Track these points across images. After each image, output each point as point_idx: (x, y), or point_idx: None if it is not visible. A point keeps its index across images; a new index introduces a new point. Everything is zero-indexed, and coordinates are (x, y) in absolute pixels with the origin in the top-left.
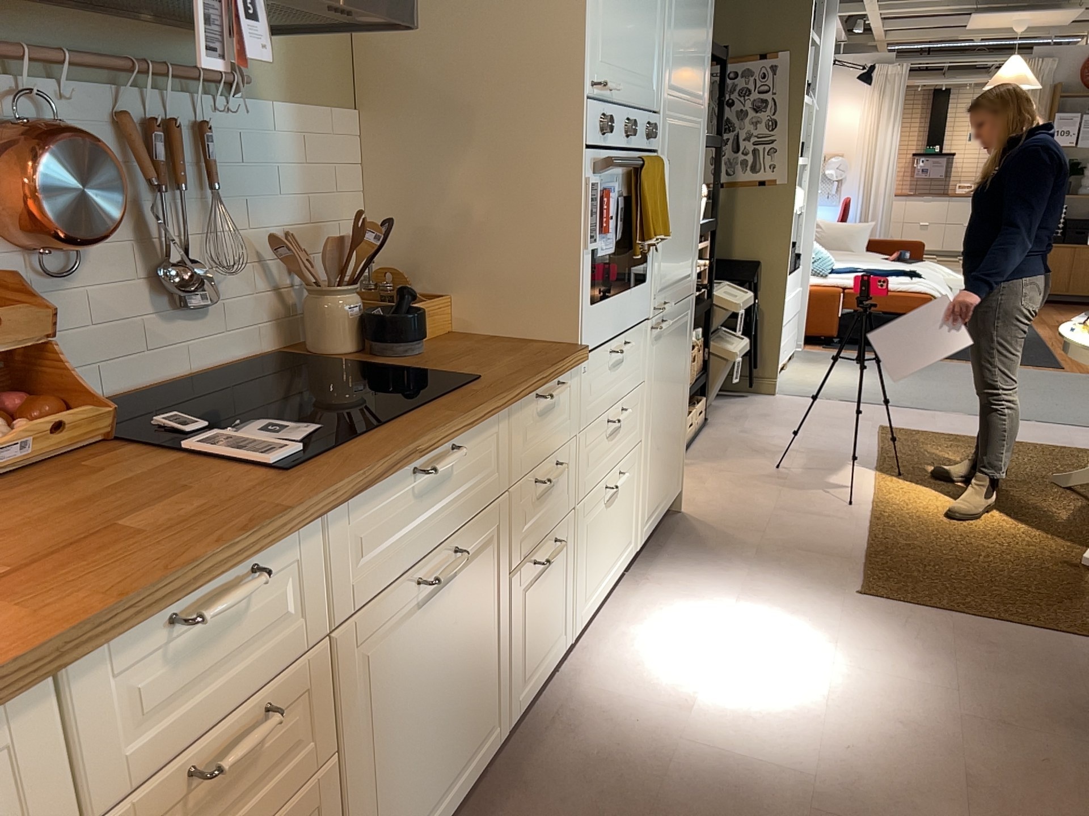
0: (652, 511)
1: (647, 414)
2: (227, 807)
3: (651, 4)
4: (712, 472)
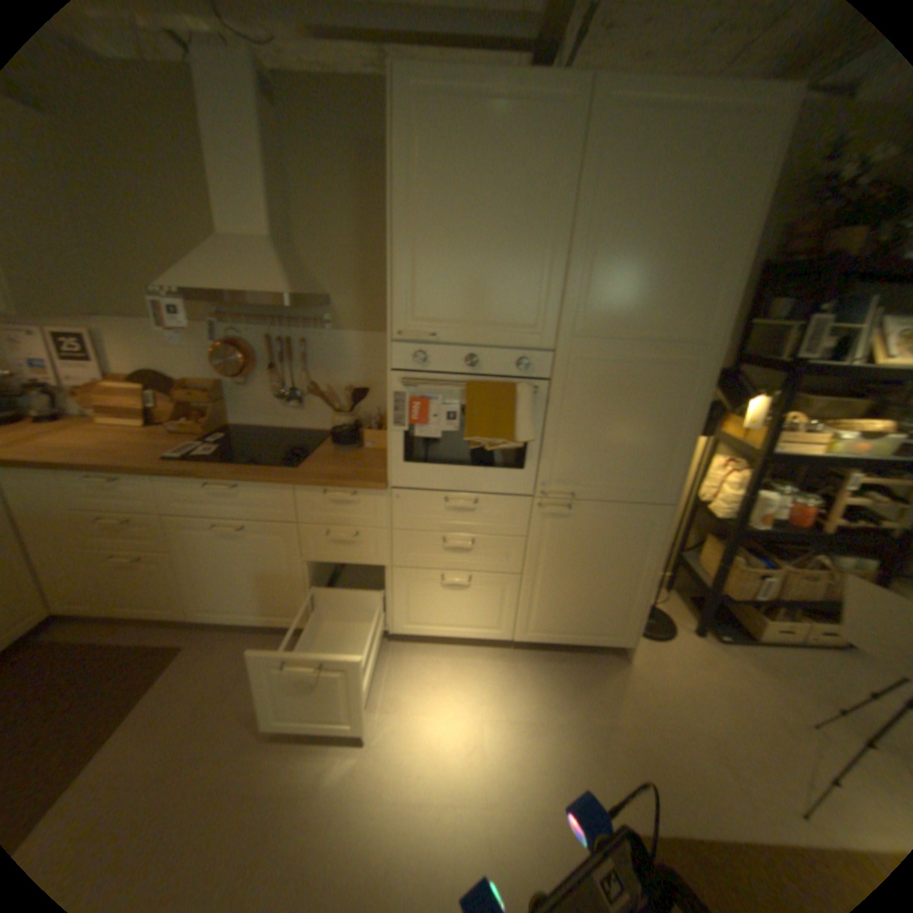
0: (550, 631)
1: (532, 561)
2: (119, 536)
3: (526, 263)
4: (734, 674)
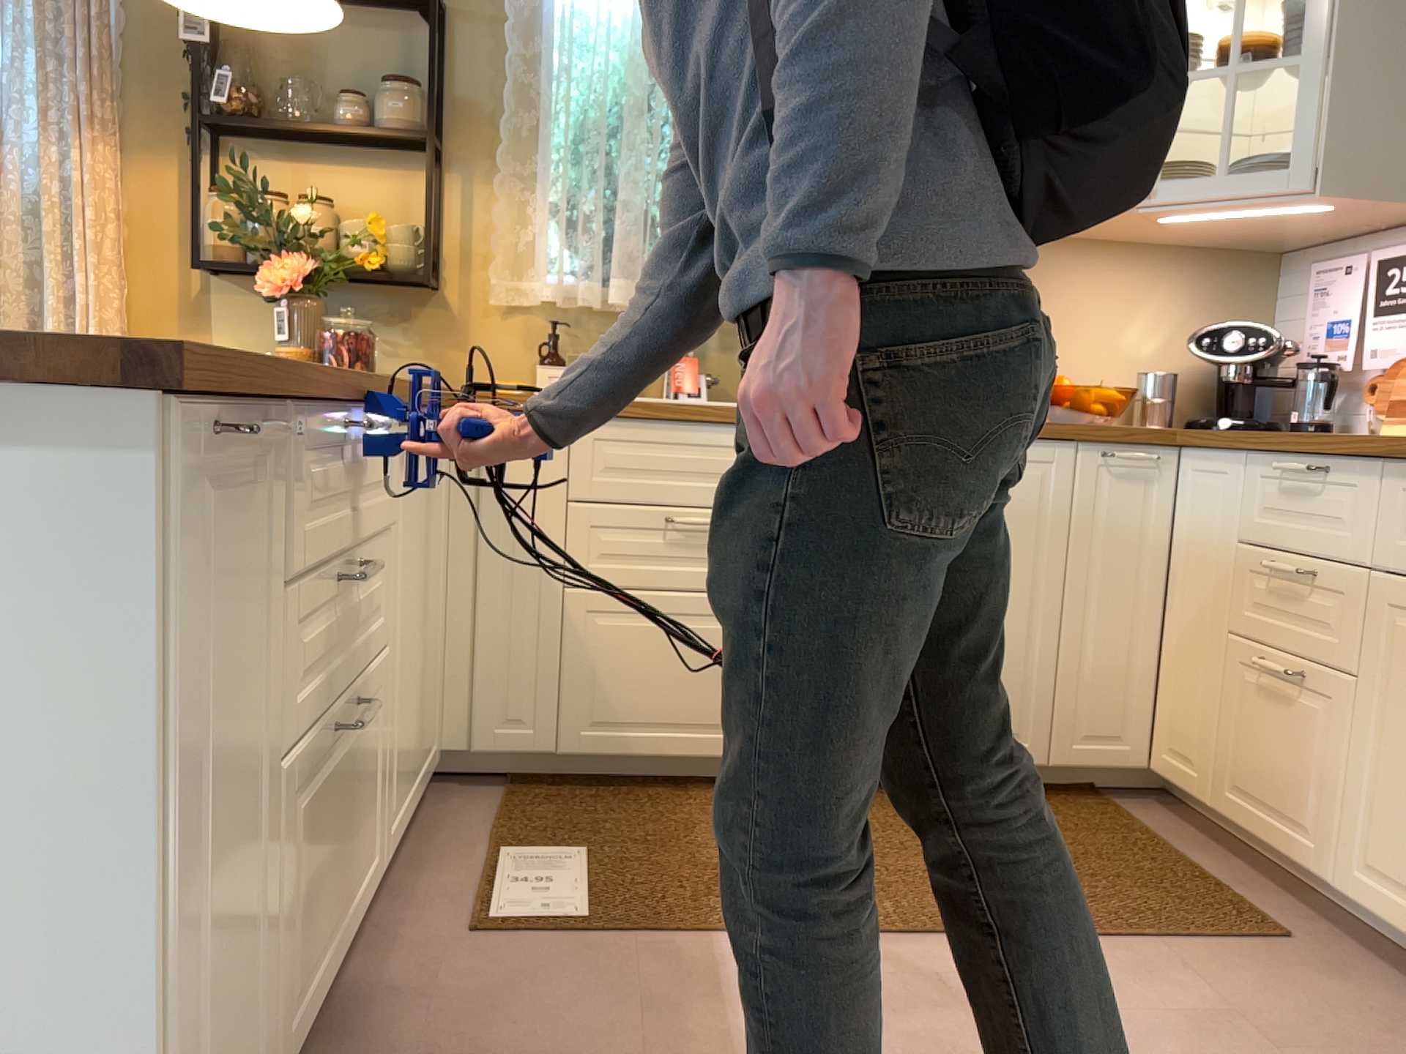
0: None
1: None
2: (1285, 613)
3: None
4: None
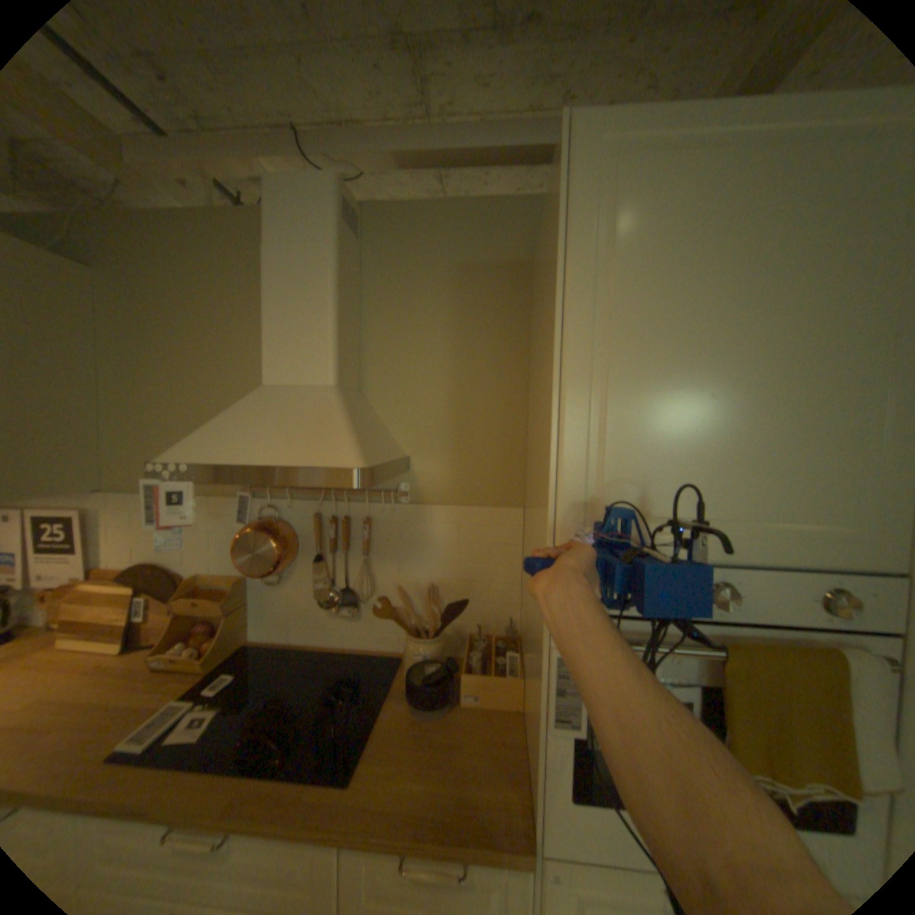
0: None
1: None
2: None
3: (834, 408)
4: None
